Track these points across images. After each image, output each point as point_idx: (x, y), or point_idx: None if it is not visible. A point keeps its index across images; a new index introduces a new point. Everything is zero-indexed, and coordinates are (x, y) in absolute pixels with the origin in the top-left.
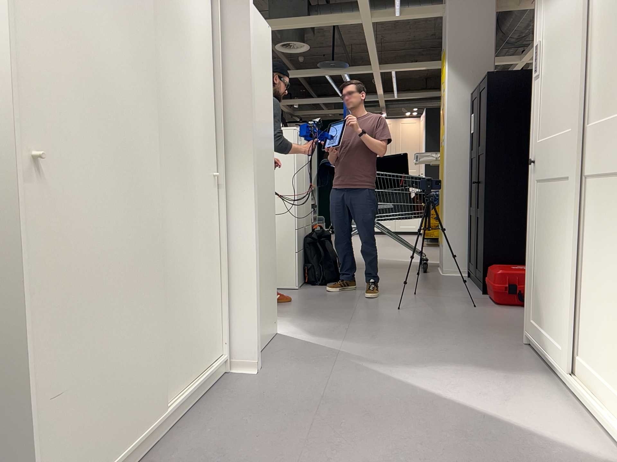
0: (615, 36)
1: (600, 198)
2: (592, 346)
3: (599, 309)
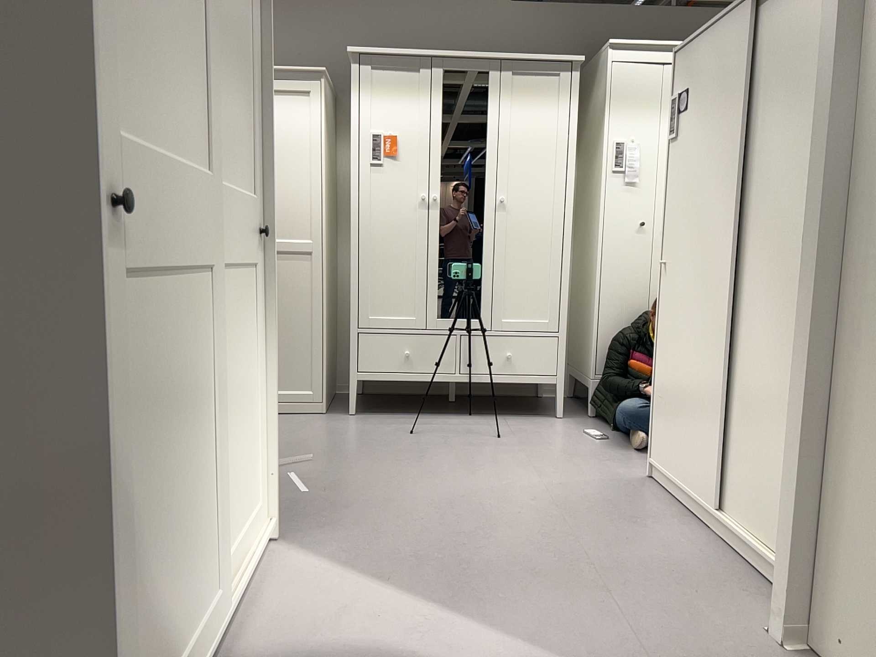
0: (229, 80)
1: (227, 302)
2: (232, 514)
3: (235, 453)
